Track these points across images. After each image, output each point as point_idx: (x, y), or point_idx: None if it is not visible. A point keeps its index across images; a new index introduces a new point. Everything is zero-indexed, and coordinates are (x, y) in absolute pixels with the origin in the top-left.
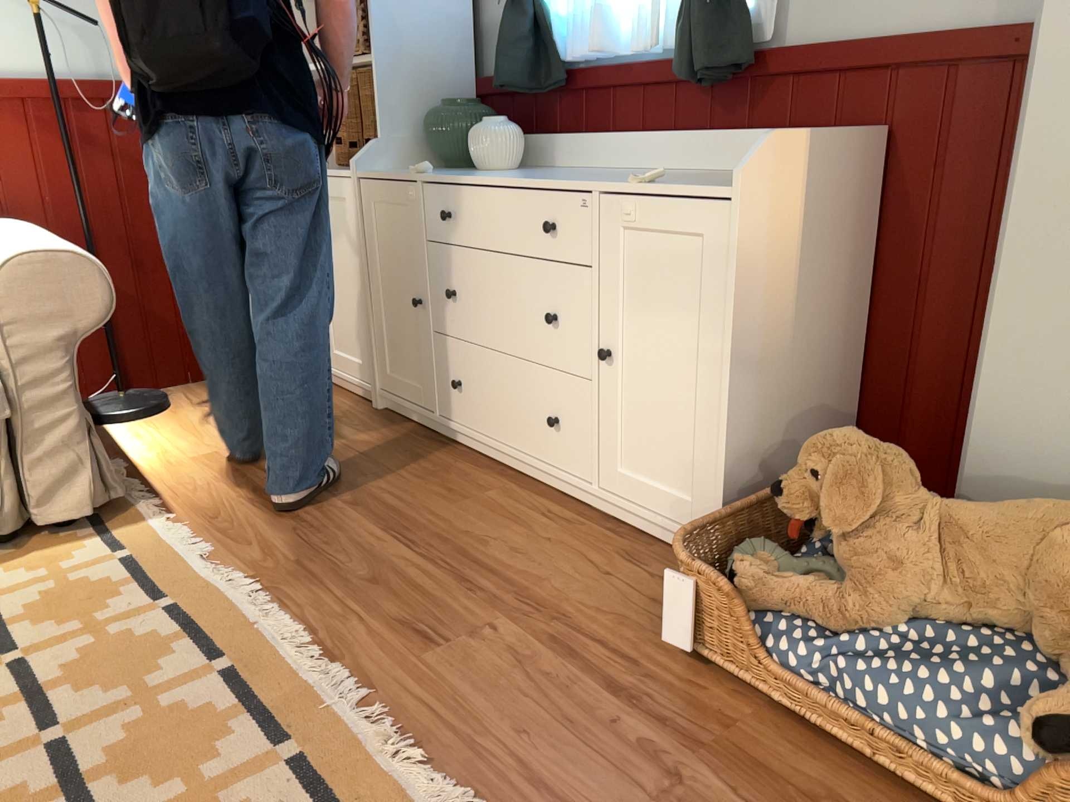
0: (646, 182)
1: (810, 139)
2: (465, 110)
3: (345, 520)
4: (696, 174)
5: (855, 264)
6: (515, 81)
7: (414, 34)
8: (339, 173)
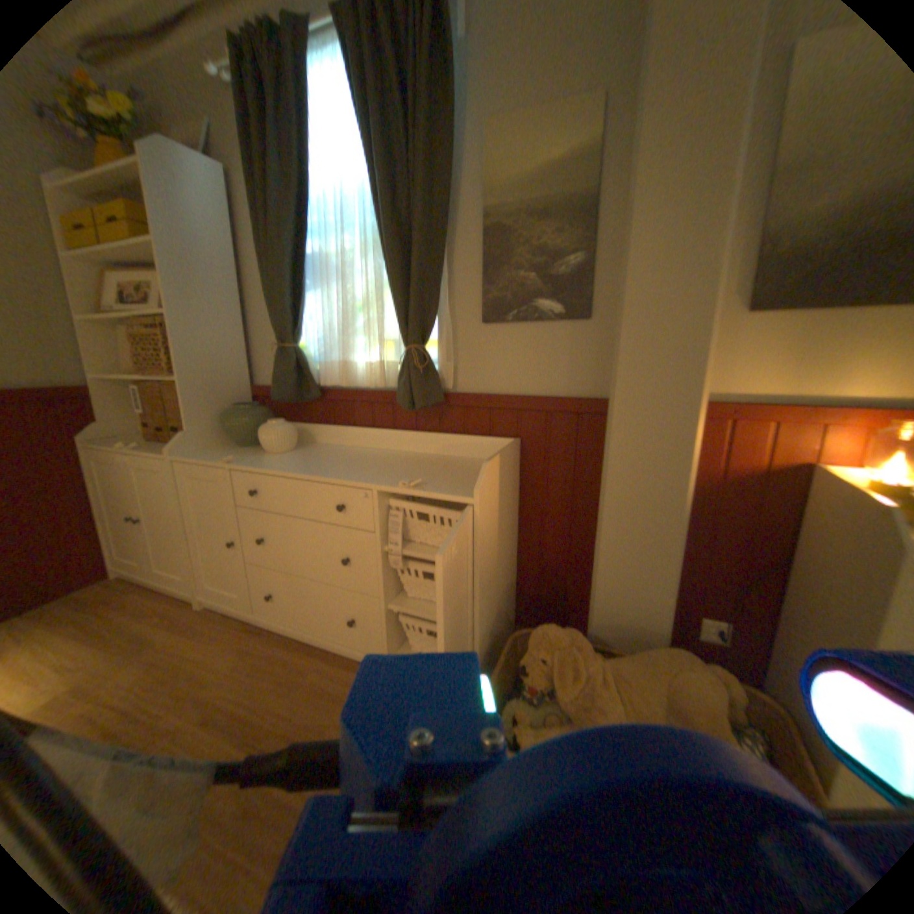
0: (411, 485)
1: (500, 457)
2: (252, 411)
3: (201, 746)
4: (416, 456)
5: (514, 508)
6: (289, 395)
7: (207, 360)
8: (151, 453)
